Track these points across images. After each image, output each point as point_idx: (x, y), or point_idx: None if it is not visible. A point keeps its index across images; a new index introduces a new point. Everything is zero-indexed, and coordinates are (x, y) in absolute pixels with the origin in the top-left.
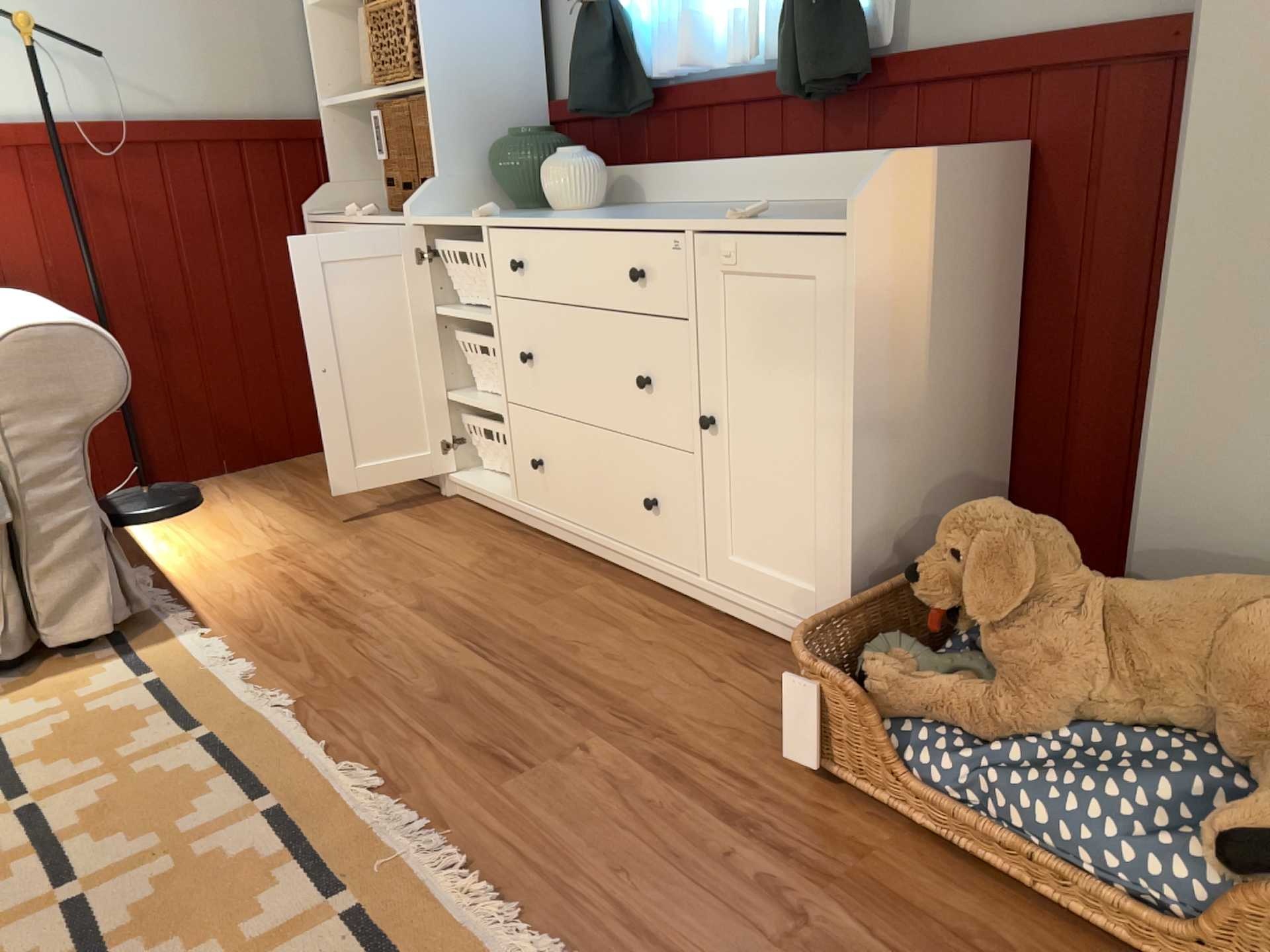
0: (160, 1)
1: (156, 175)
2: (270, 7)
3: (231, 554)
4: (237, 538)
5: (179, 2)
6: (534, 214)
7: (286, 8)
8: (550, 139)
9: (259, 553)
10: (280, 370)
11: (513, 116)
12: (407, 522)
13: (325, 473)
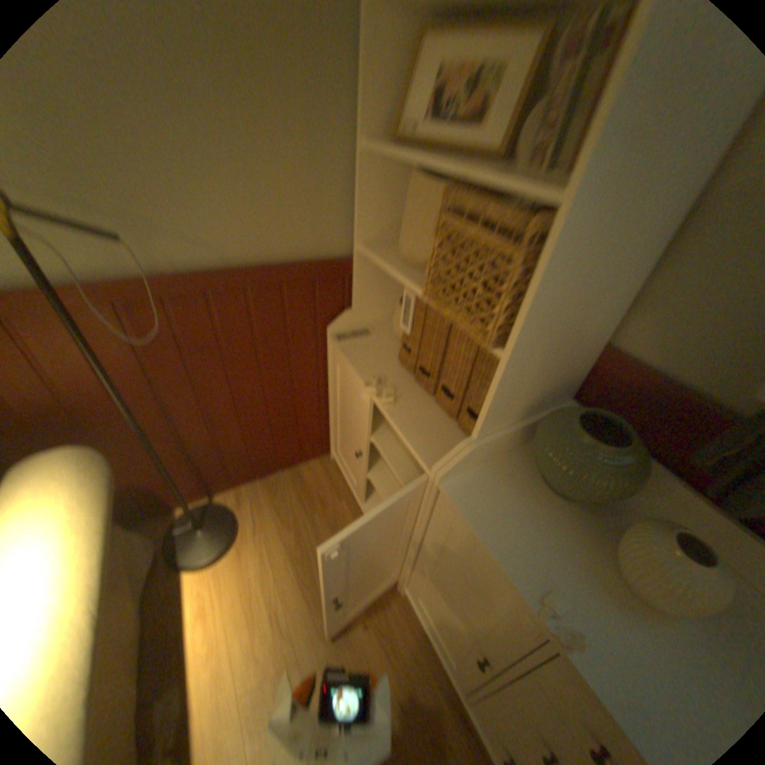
0: (198, 121)
1: (201, 310)
2: (324, 131)
3: (243, 677)
4: (250, 633)
5: (222, 123)
6: (614, 591)
7: (341, 133)
8: (647, 463)
9: (263, 684)
10: (298, 423)
11: (577, 365)
12: (376, 648)
13: (319, 499)
